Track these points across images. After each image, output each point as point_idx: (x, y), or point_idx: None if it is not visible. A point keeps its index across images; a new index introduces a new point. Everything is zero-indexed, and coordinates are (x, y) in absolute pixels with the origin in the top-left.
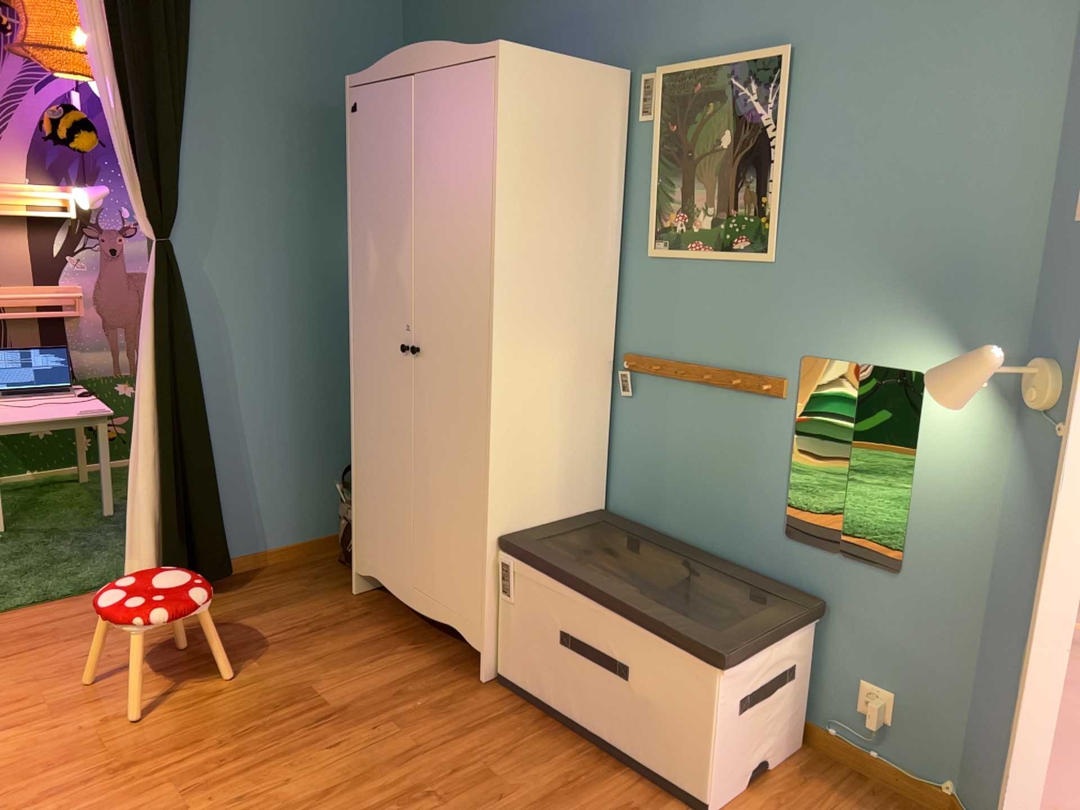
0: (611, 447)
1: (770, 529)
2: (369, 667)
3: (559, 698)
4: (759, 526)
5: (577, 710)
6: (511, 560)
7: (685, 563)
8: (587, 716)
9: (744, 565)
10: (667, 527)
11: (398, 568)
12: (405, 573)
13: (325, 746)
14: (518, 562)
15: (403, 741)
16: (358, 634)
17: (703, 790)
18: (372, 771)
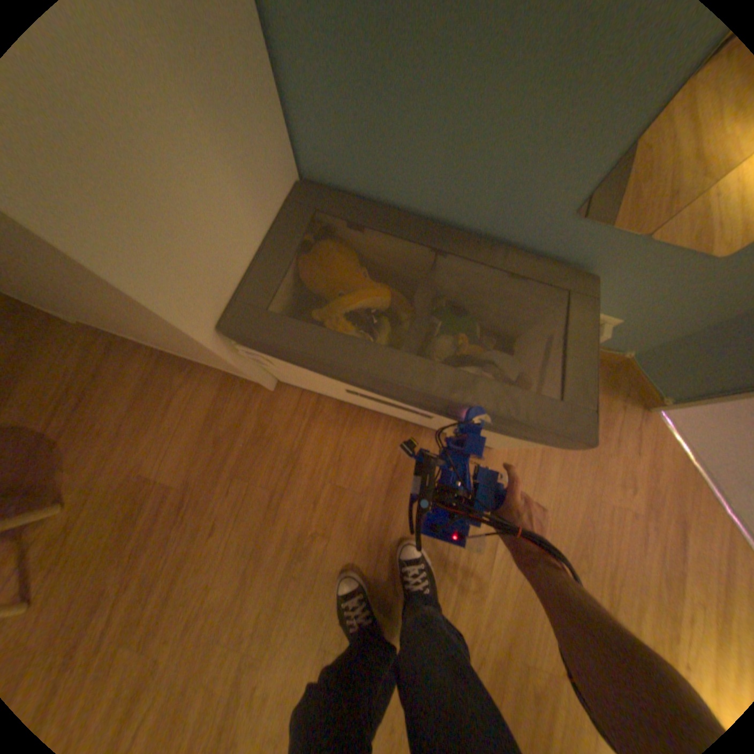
0: (280, 77)
1: (560, 206)
2: (168, 422)
3: (351, 398)
4: (544, 201)
5: (371, 405)
6: (256, 349)
7: (437, 251)
8: (382, 408)
9: (504, 237)
10: (397, 196)
11: (106, 328)
12: (118, 333)
13: (204, 536)
14: (268, 353)
15: (258, 494)
16: (124, 382)
17: (495, 446)
18: (257, 540)
